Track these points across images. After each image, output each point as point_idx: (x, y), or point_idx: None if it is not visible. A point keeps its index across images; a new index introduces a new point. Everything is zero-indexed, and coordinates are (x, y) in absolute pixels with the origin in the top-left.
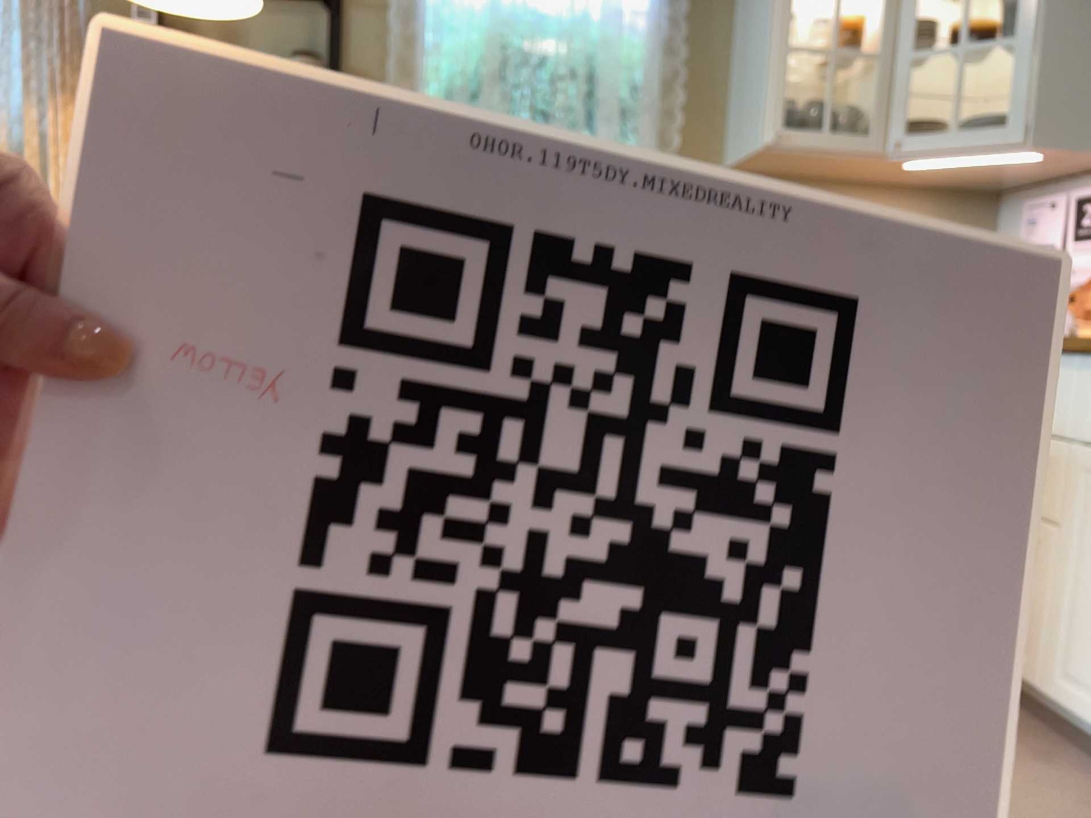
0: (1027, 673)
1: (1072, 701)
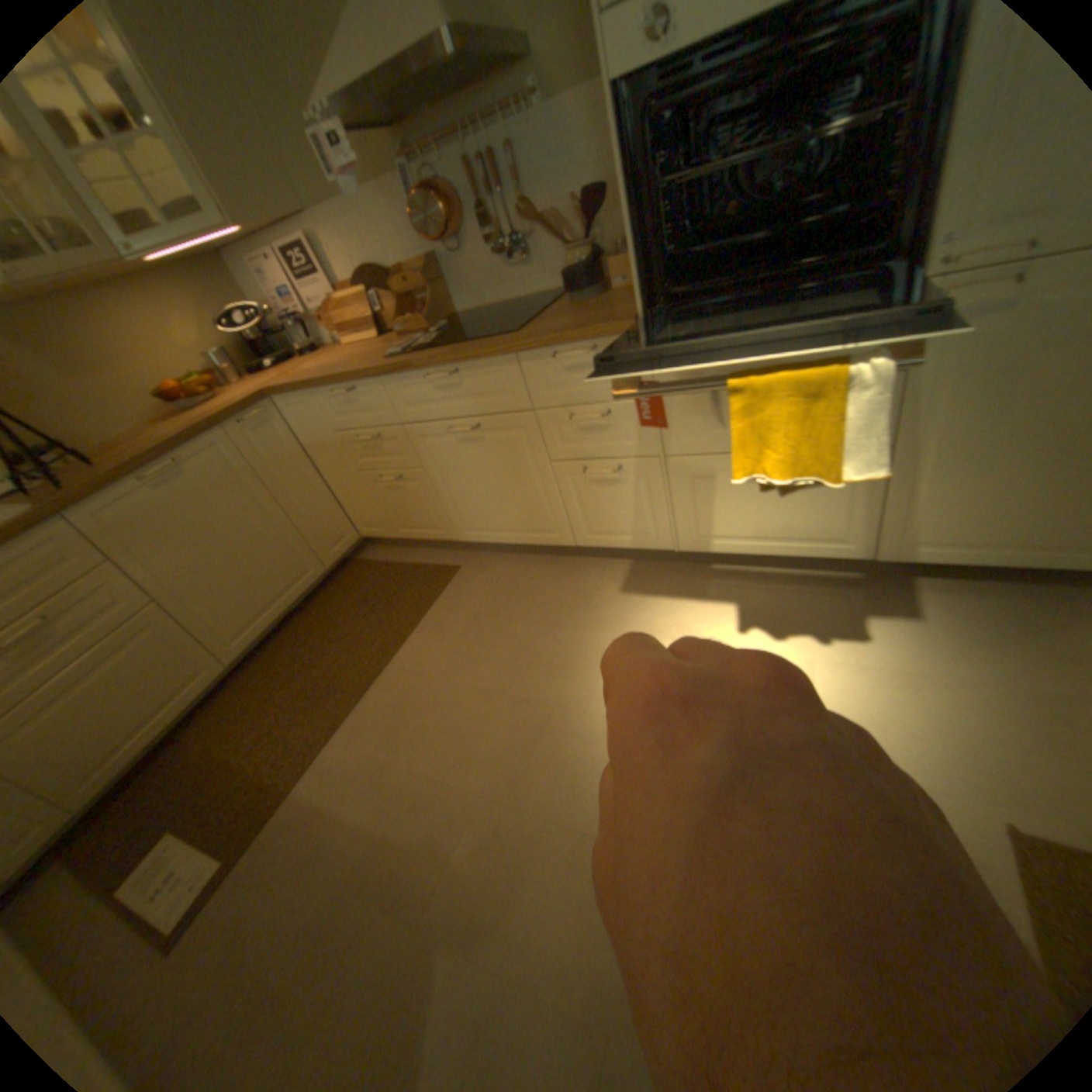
0: (447, 535)
1: (472, 537)
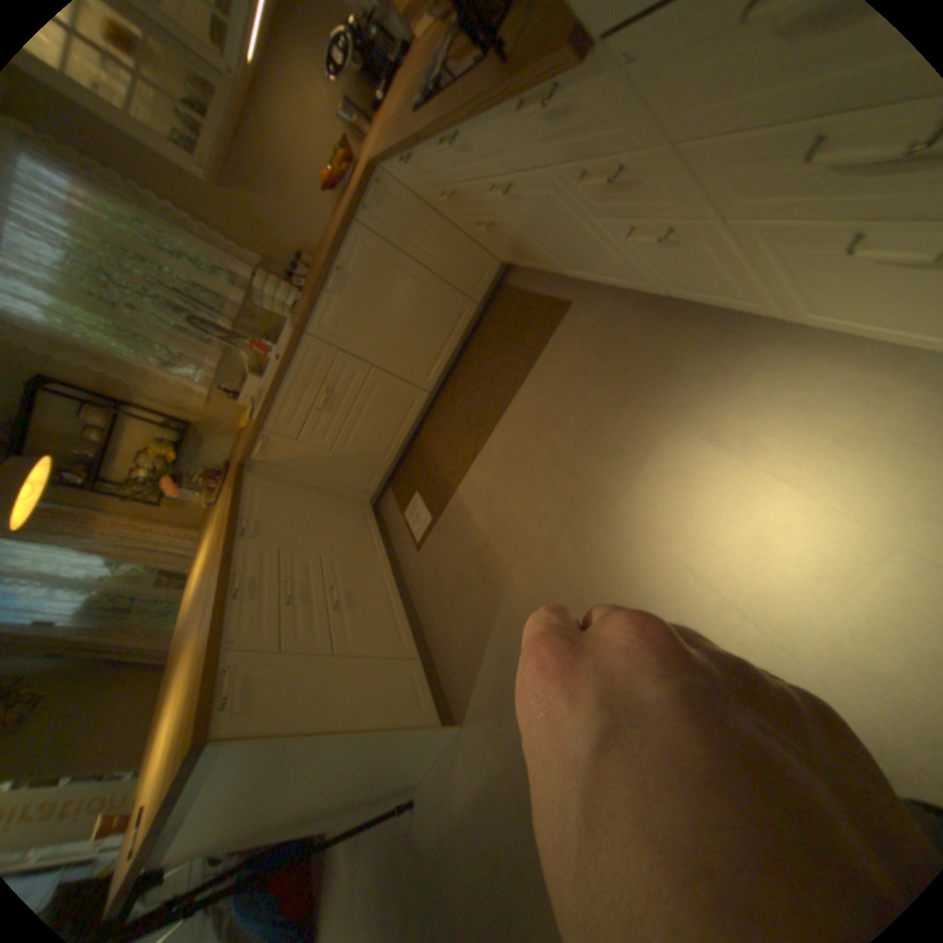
0: (555, 269)
1: (573, 273)
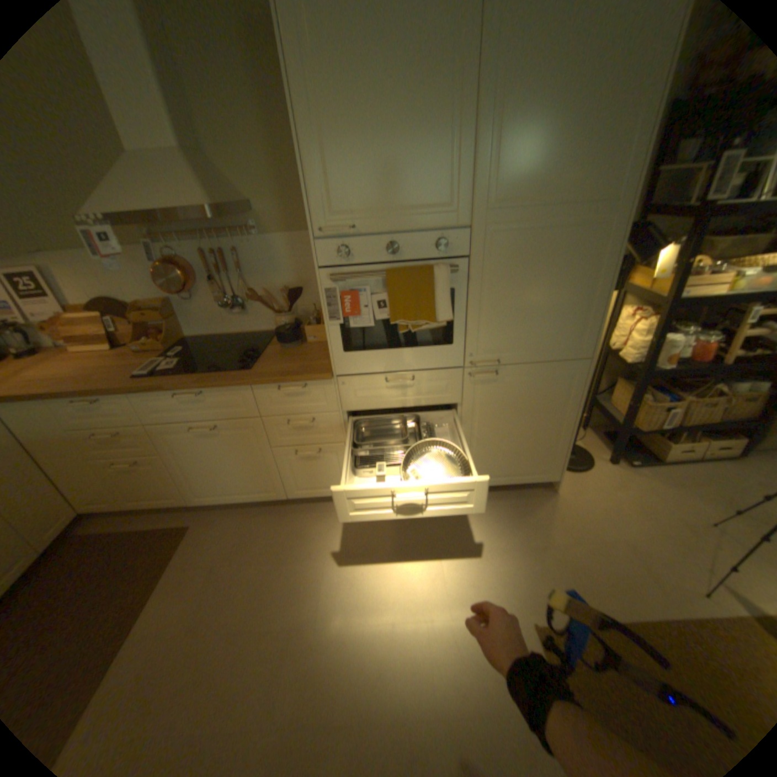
0: (174, 504)
1: (199, 502)
